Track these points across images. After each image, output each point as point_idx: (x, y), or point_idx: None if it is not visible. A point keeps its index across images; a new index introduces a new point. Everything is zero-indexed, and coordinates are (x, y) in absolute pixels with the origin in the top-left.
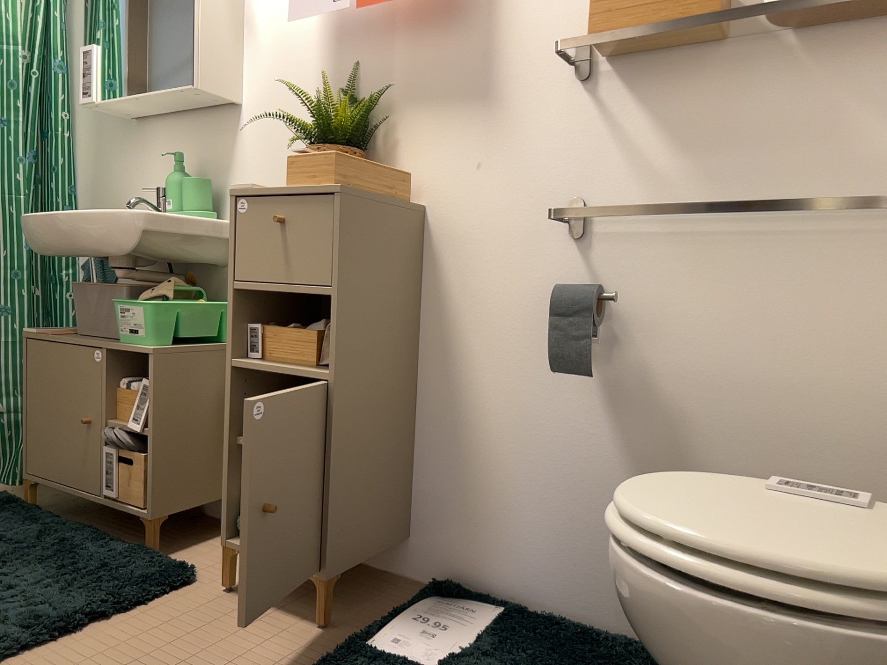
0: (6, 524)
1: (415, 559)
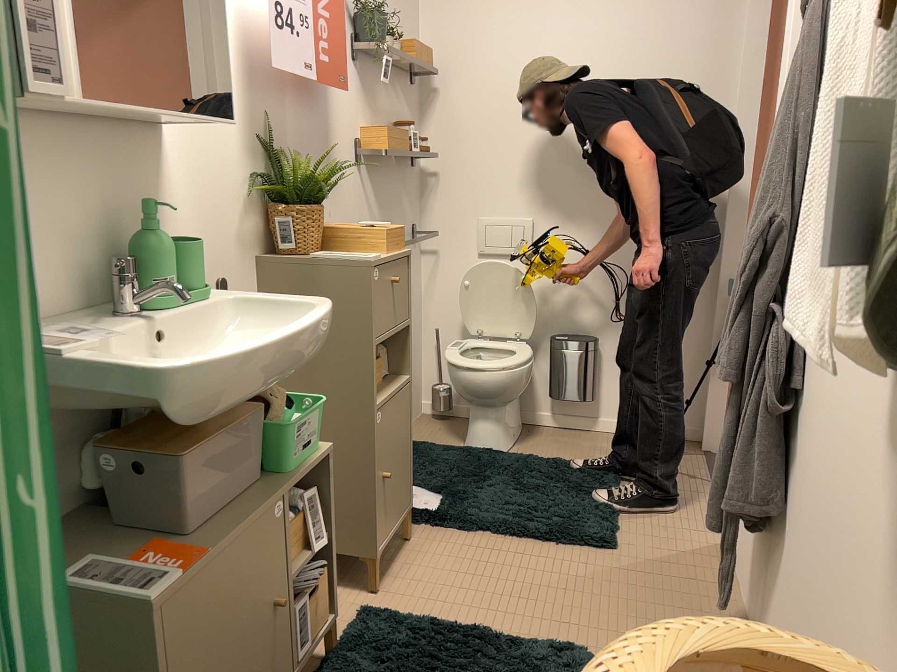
0: None
1: None
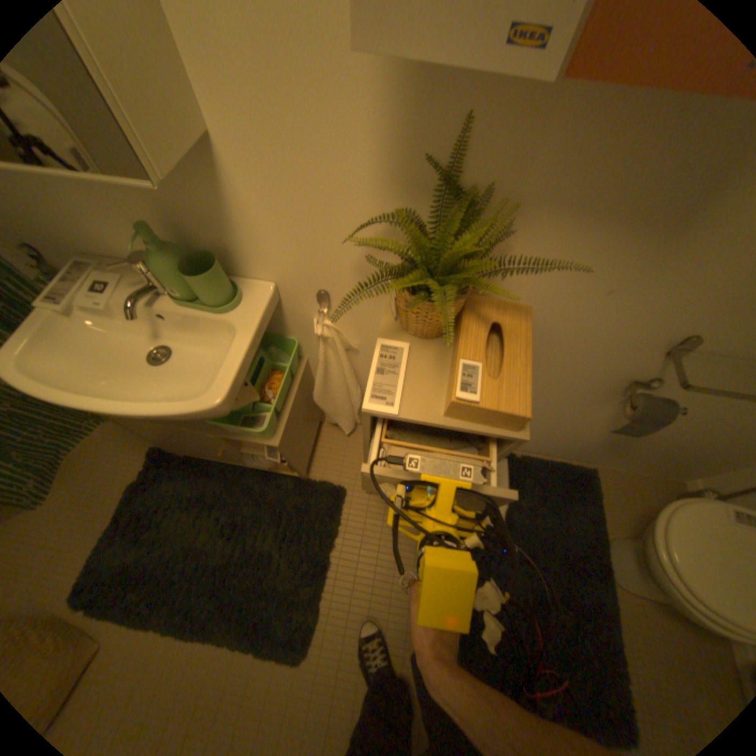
0: (195, 497)
1: None
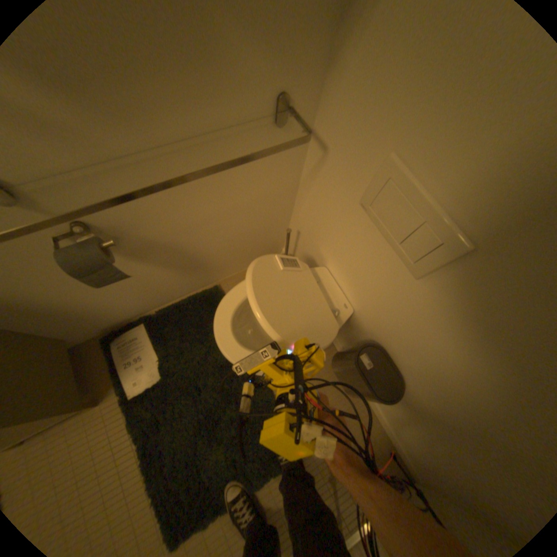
0: None
1: (77, 341)
